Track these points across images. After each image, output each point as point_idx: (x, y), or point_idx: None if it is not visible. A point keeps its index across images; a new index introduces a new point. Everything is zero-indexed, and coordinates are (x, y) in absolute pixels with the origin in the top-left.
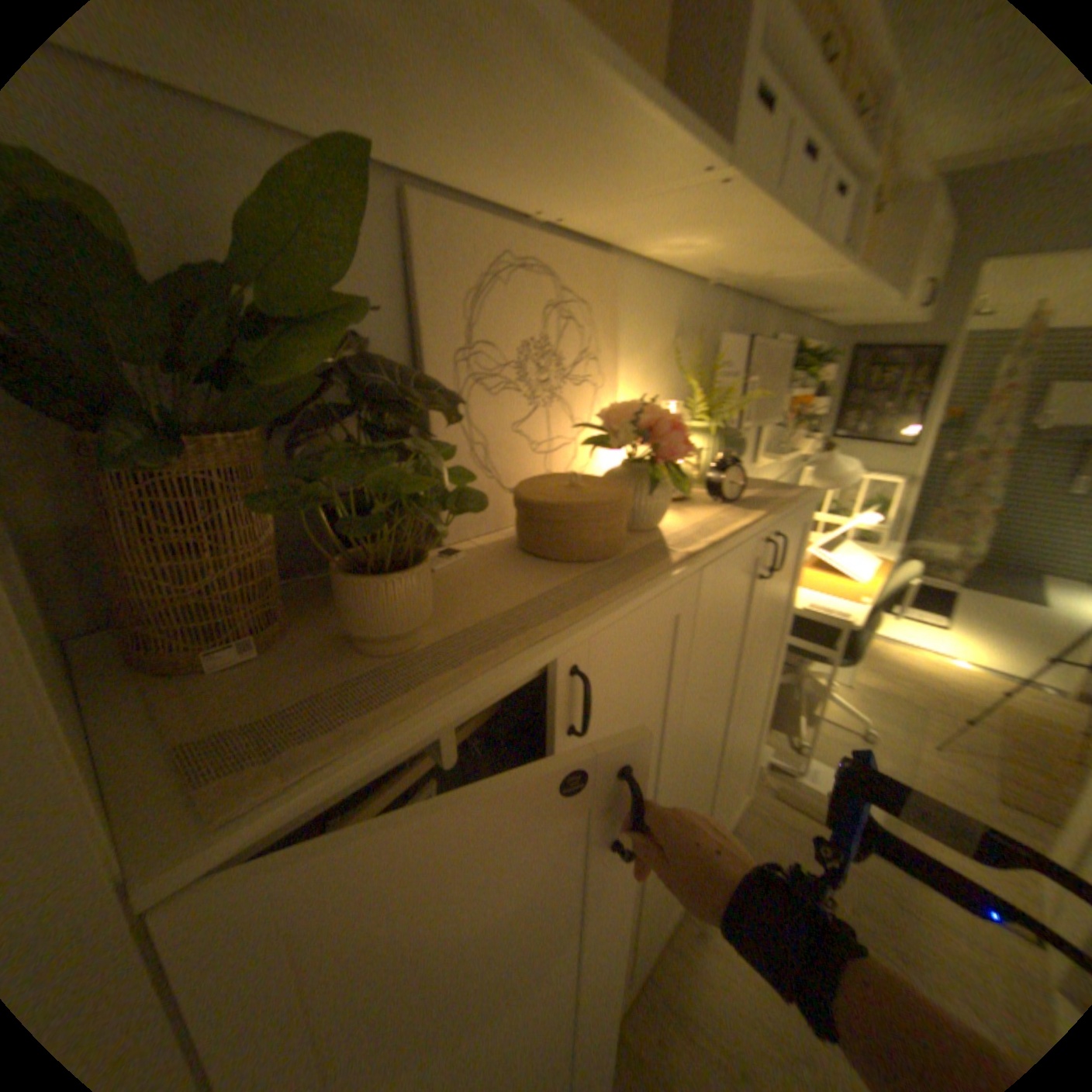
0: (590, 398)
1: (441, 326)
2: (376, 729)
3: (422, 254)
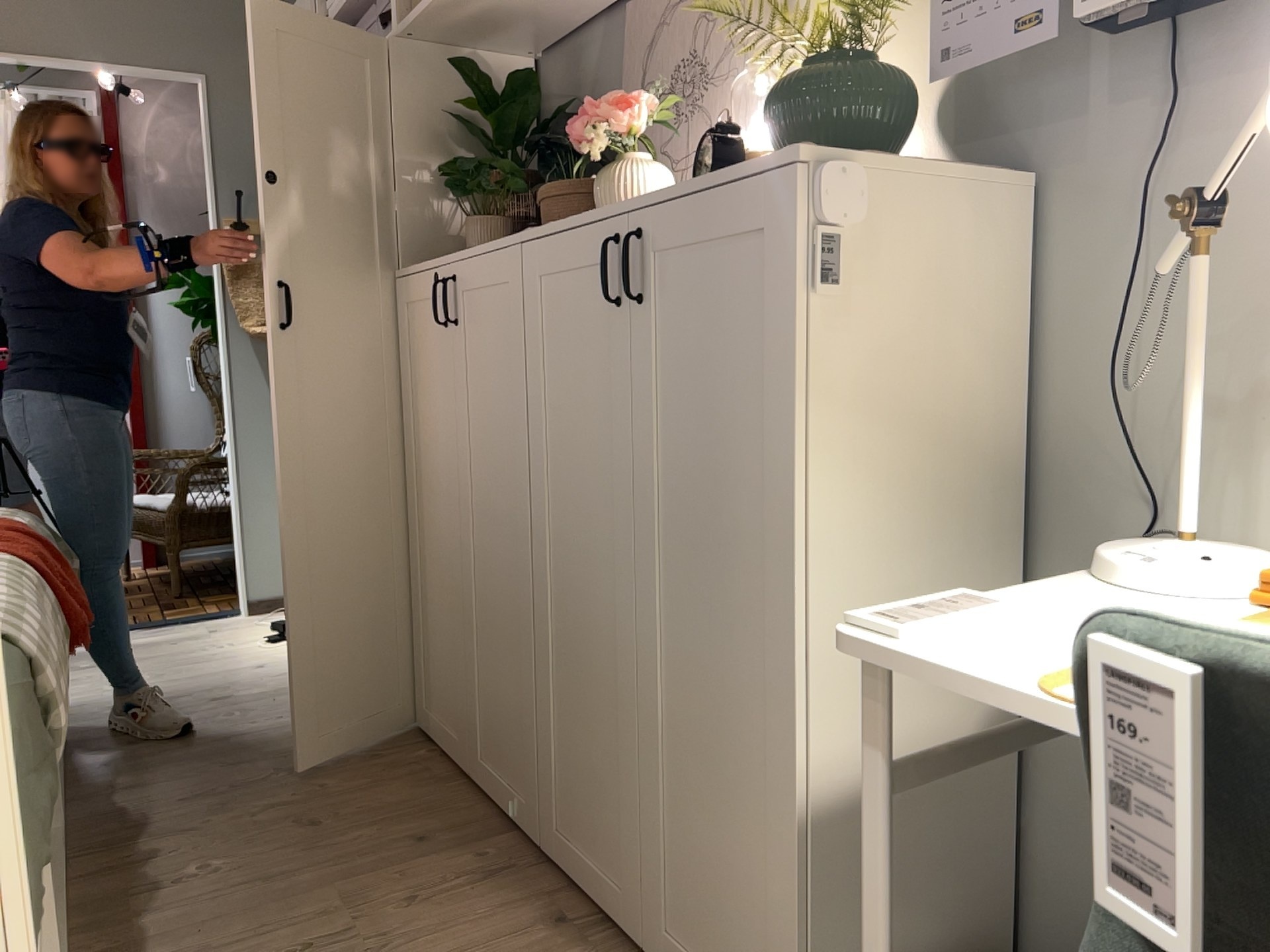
0: (728, 97)
1: (630, 85)
2: (420, 263)
3: (628, 41)
